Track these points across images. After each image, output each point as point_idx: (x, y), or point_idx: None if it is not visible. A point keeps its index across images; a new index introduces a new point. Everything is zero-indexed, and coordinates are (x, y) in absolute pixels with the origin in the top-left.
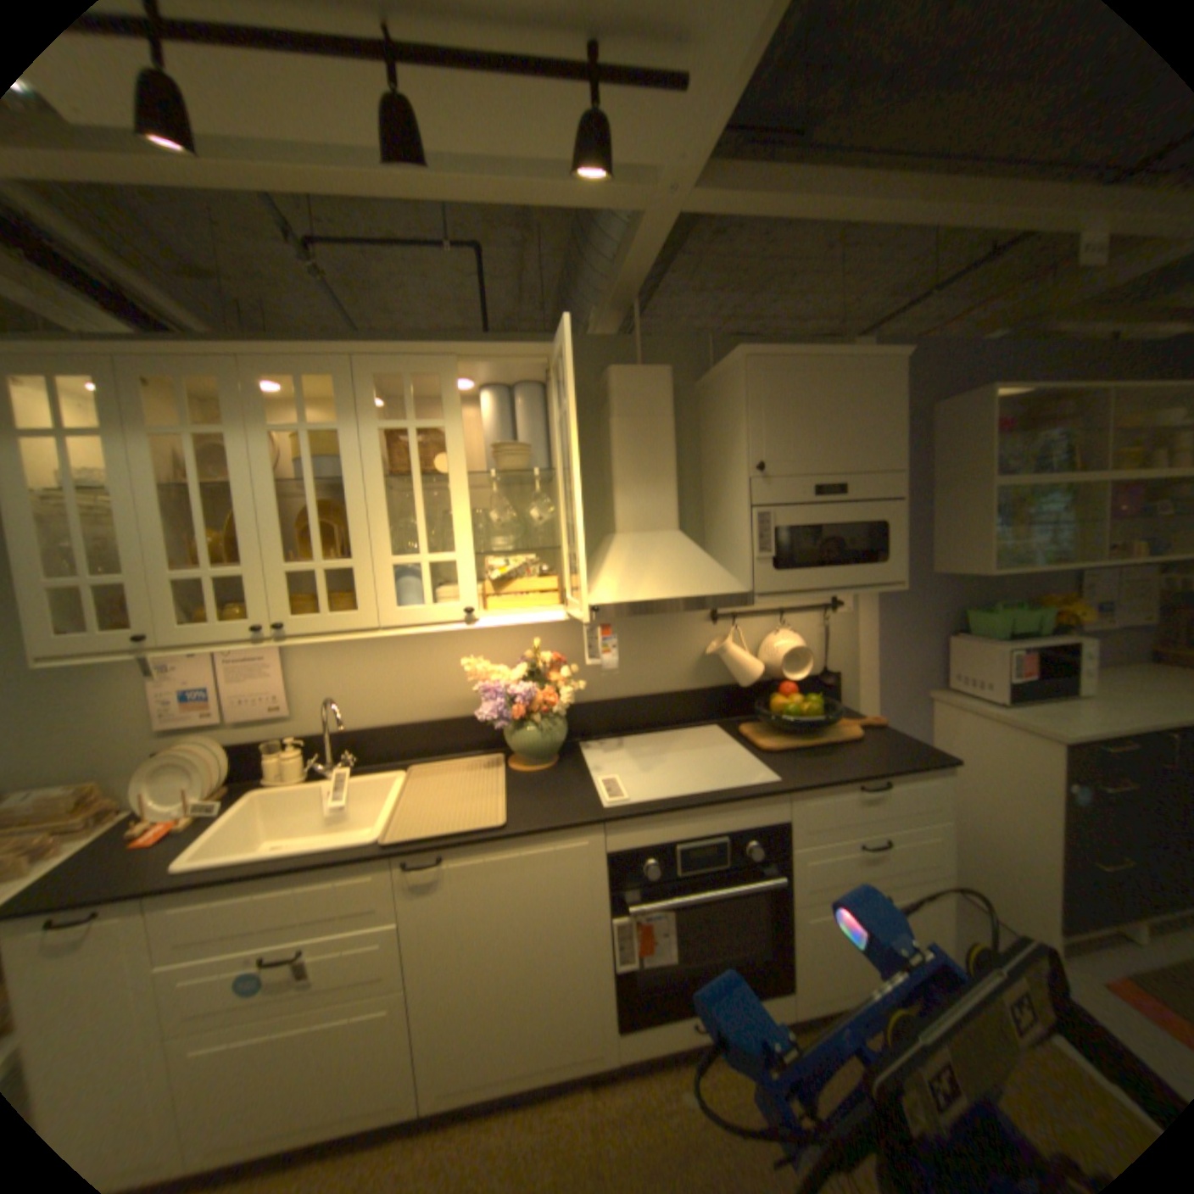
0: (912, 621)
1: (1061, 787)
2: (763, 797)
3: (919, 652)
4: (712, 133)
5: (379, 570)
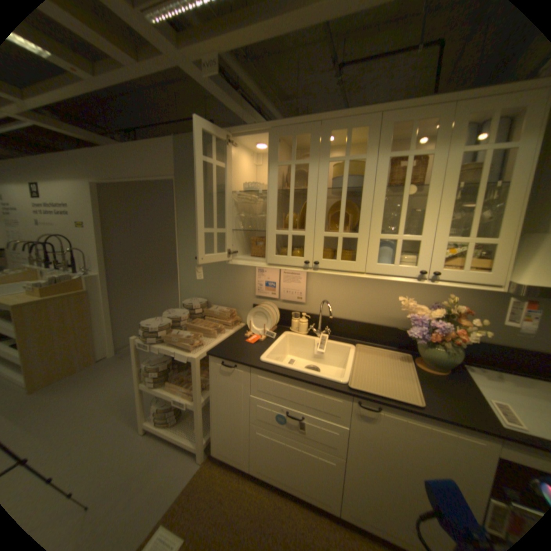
0: None
1: None
2: None
3: None
4: None
5: (372, 241)
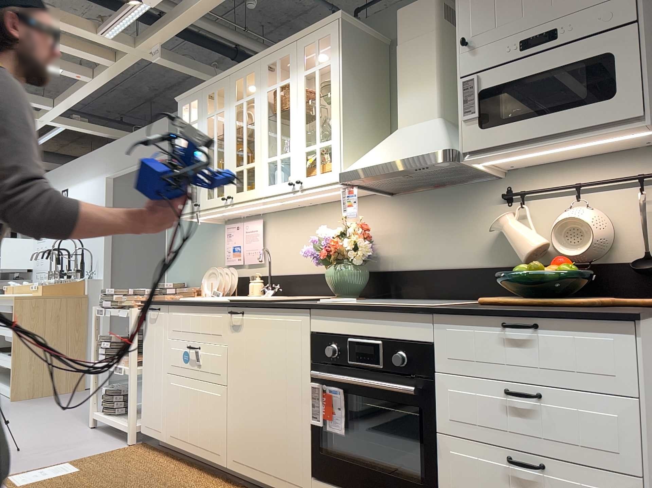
0: None
1: None
2: (404, 309)
3: None
4: None
5: (262, 165)
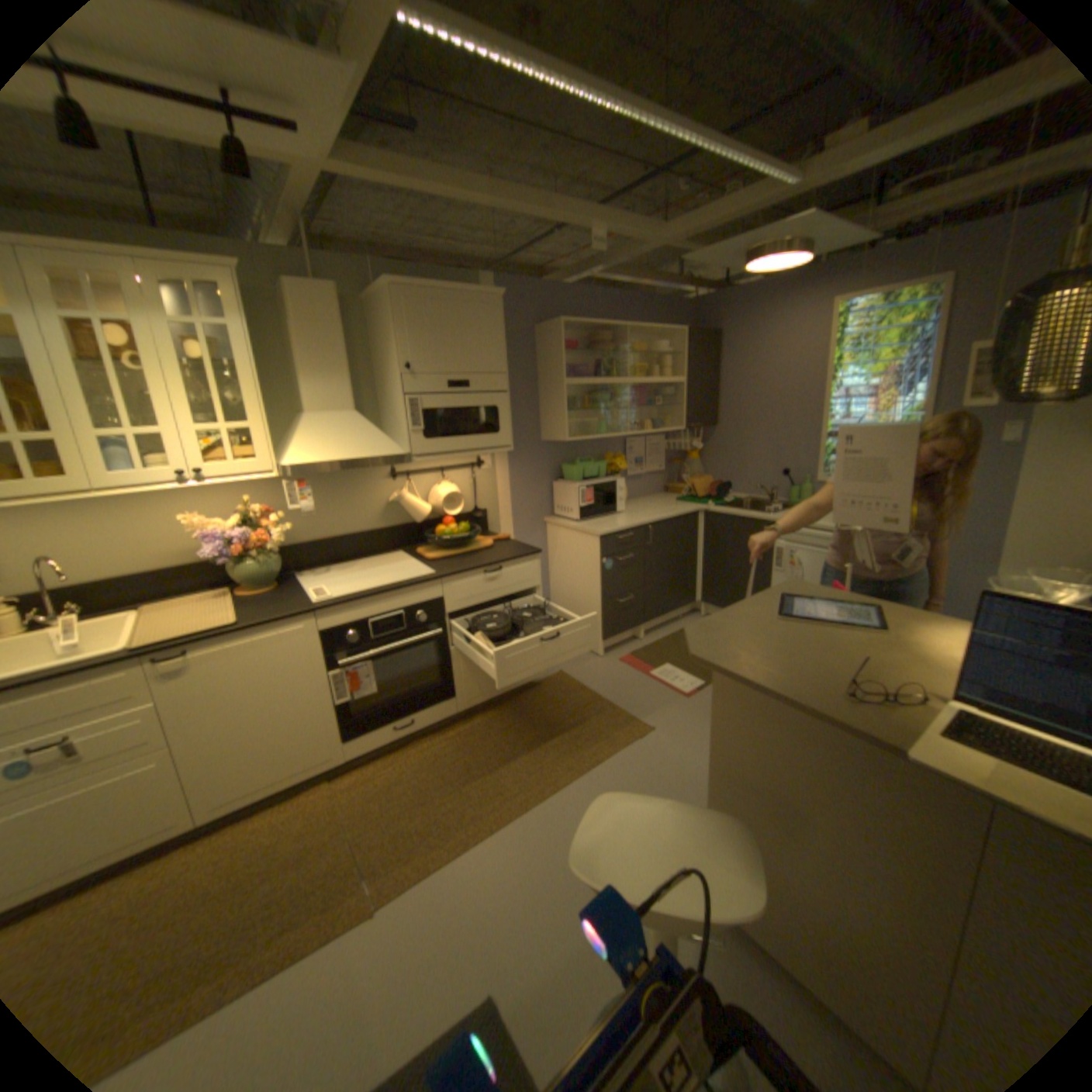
0: (531, 474)
1: (598, 562)
2: (423, 584)
3: (536, 494)
4: (333, 136)
5: (85, 443)
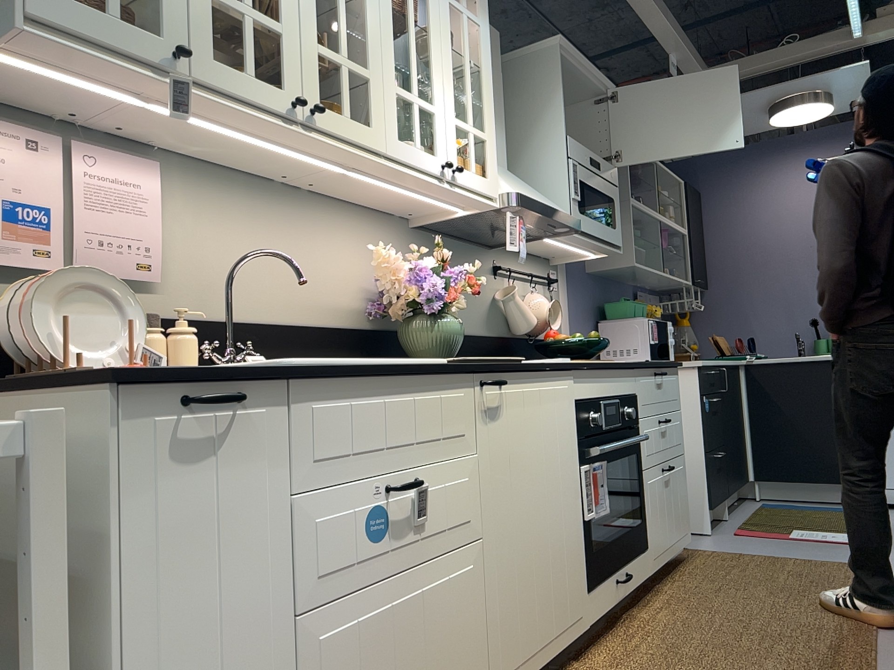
0: (583, 306)
1: (698, 398)
2: (631, 364)
3: (587, 332)
4: None
5: (387, 92)
